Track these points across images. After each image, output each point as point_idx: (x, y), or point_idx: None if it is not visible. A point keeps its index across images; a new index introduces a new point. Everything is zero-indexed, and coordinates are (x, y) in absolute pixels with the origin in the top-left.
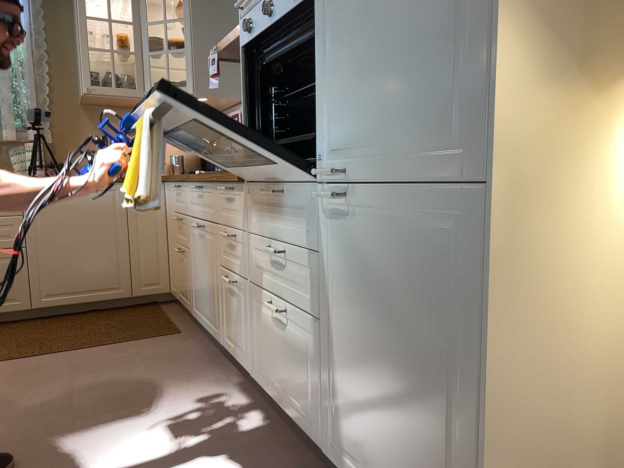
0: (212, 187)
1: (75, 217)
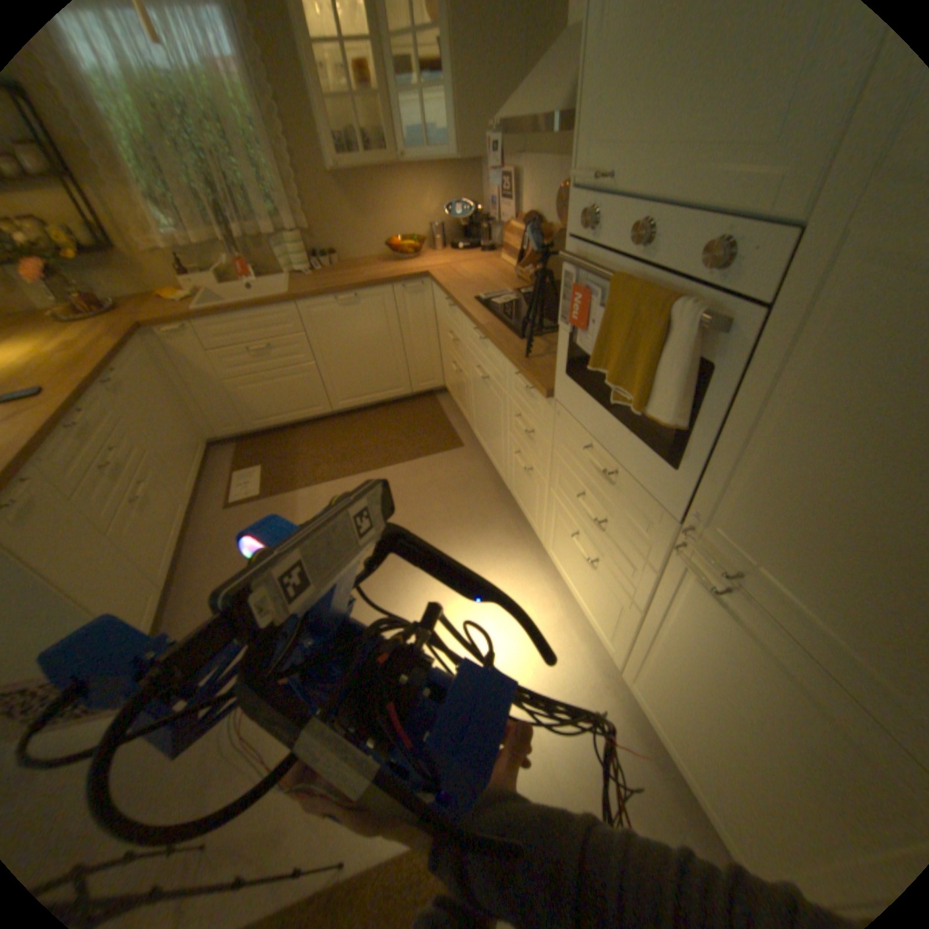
0: (501, 355)
1: (350, 328)
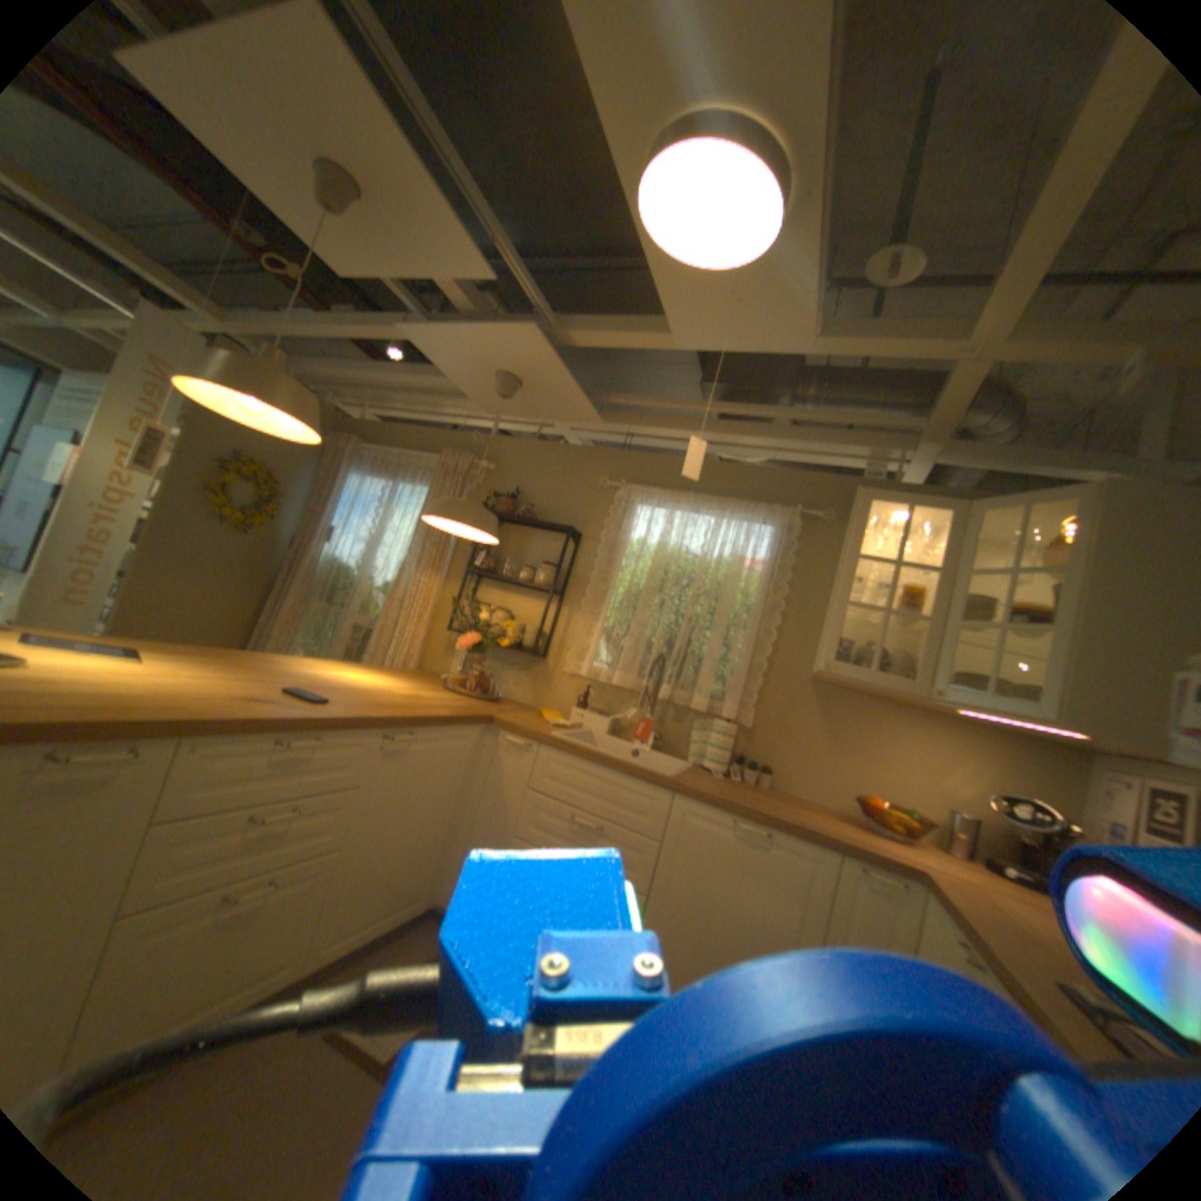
0: None
1: (735, 883)
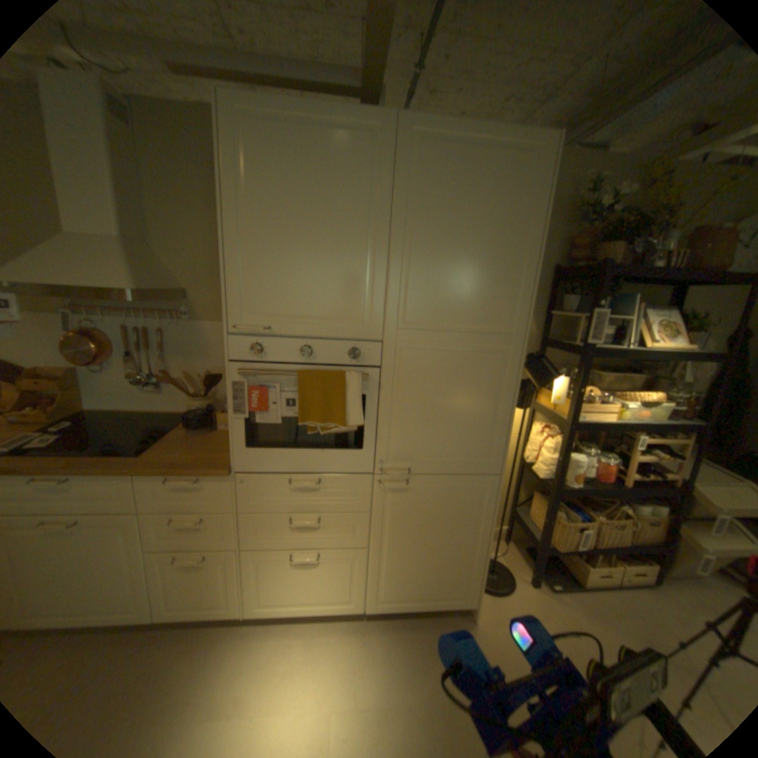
0: (115, 480)
1: None
